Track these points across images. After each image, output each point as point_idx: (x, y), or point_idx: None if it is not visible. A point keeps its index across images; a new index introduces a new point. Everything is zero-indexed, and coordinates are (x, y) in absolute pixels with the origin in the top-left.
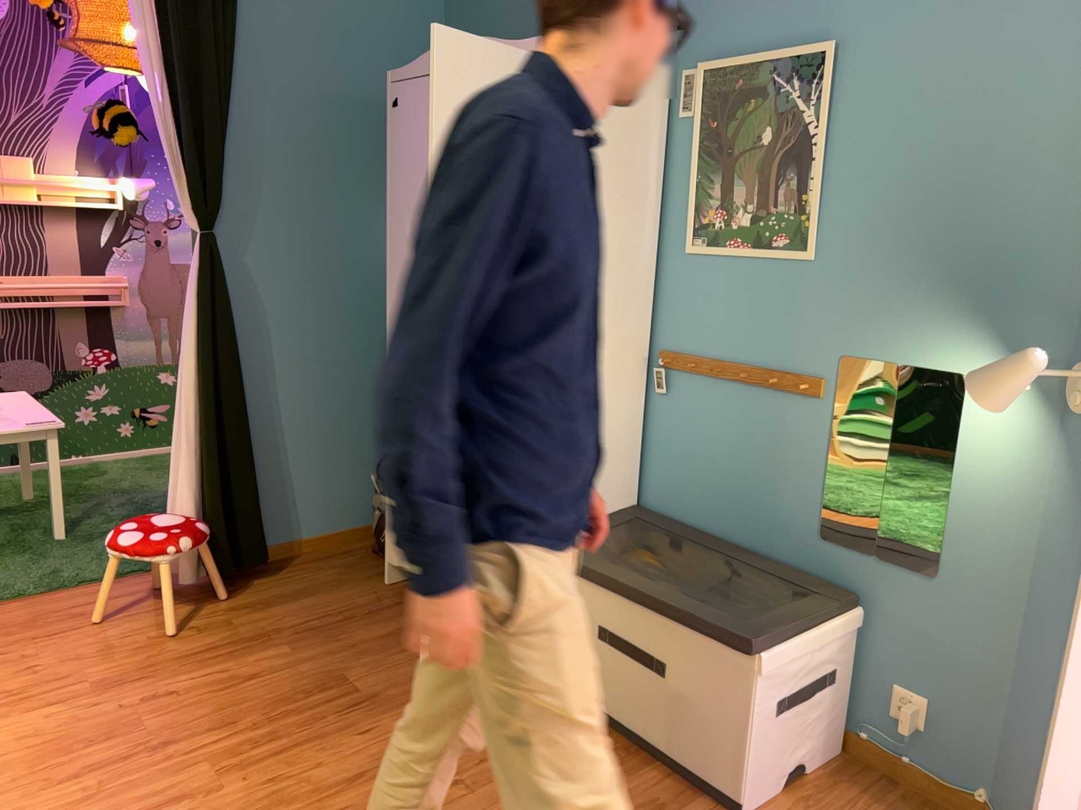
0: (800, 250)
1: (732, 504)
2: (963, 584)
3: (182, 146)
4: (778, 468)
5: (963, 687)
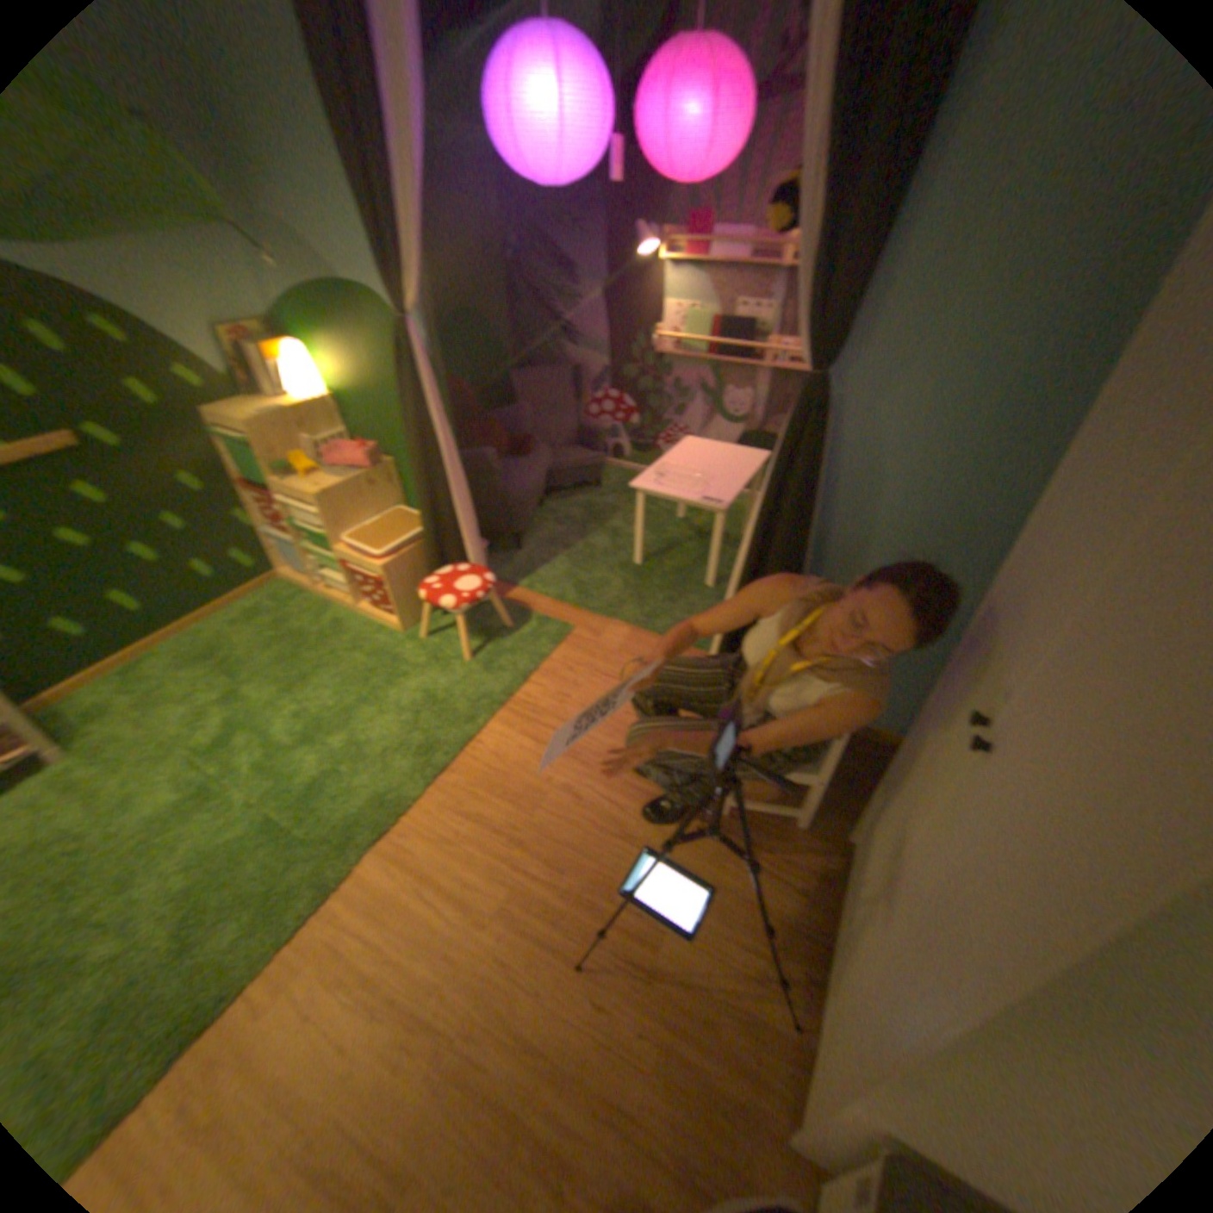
0: None
1: None
2: None
3: (823, 243)
4: None
5: None
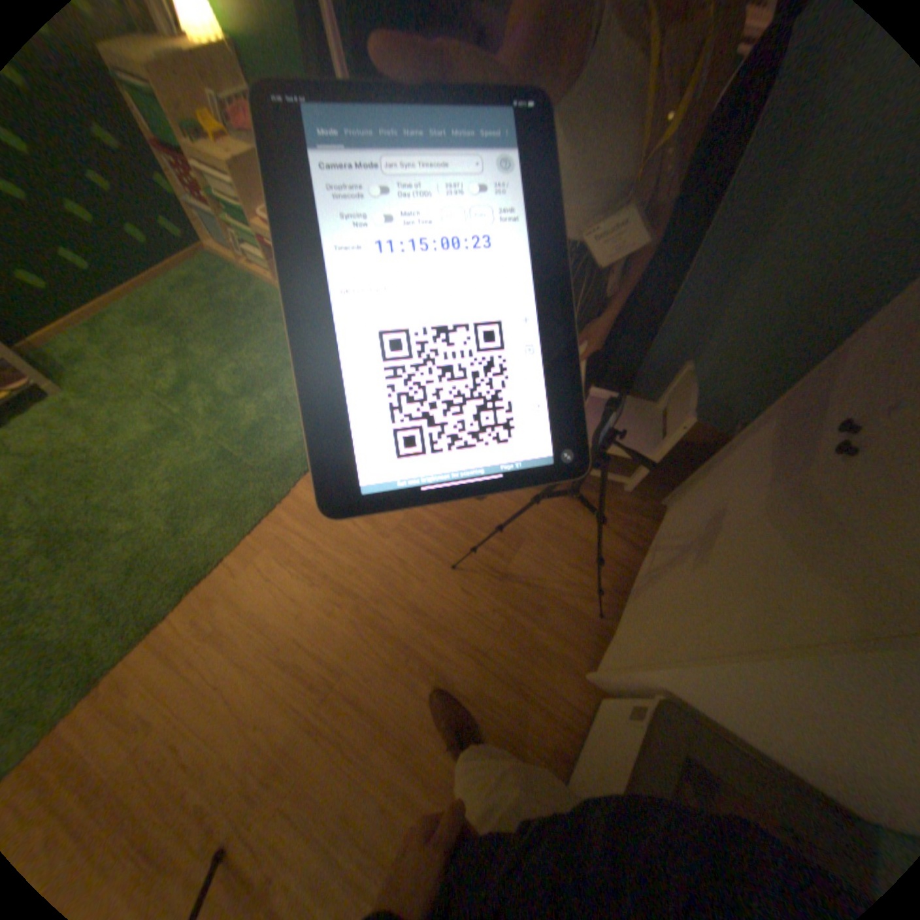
0: None
1: None
2: None
3: None
4: None
5: None
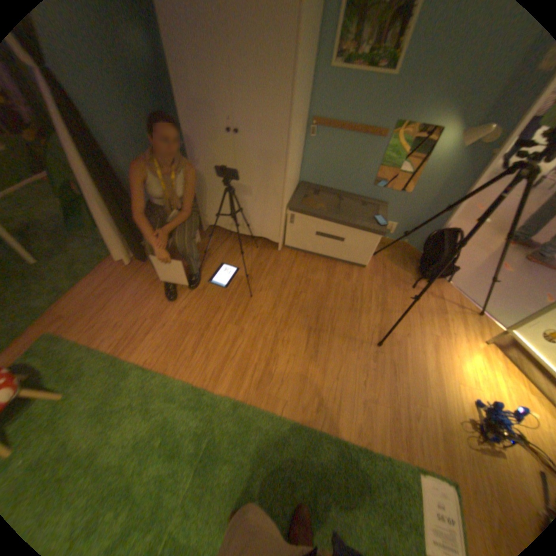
0: (391, 70)
1: (339, 178)
2: (418, 194)
3: None
4: (361, 164)
5: (408, 220)
